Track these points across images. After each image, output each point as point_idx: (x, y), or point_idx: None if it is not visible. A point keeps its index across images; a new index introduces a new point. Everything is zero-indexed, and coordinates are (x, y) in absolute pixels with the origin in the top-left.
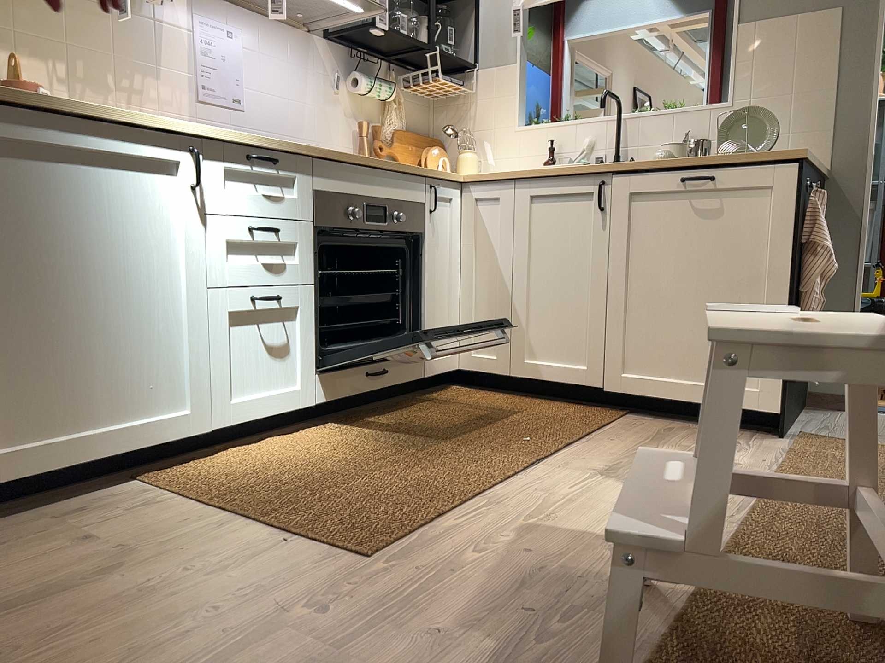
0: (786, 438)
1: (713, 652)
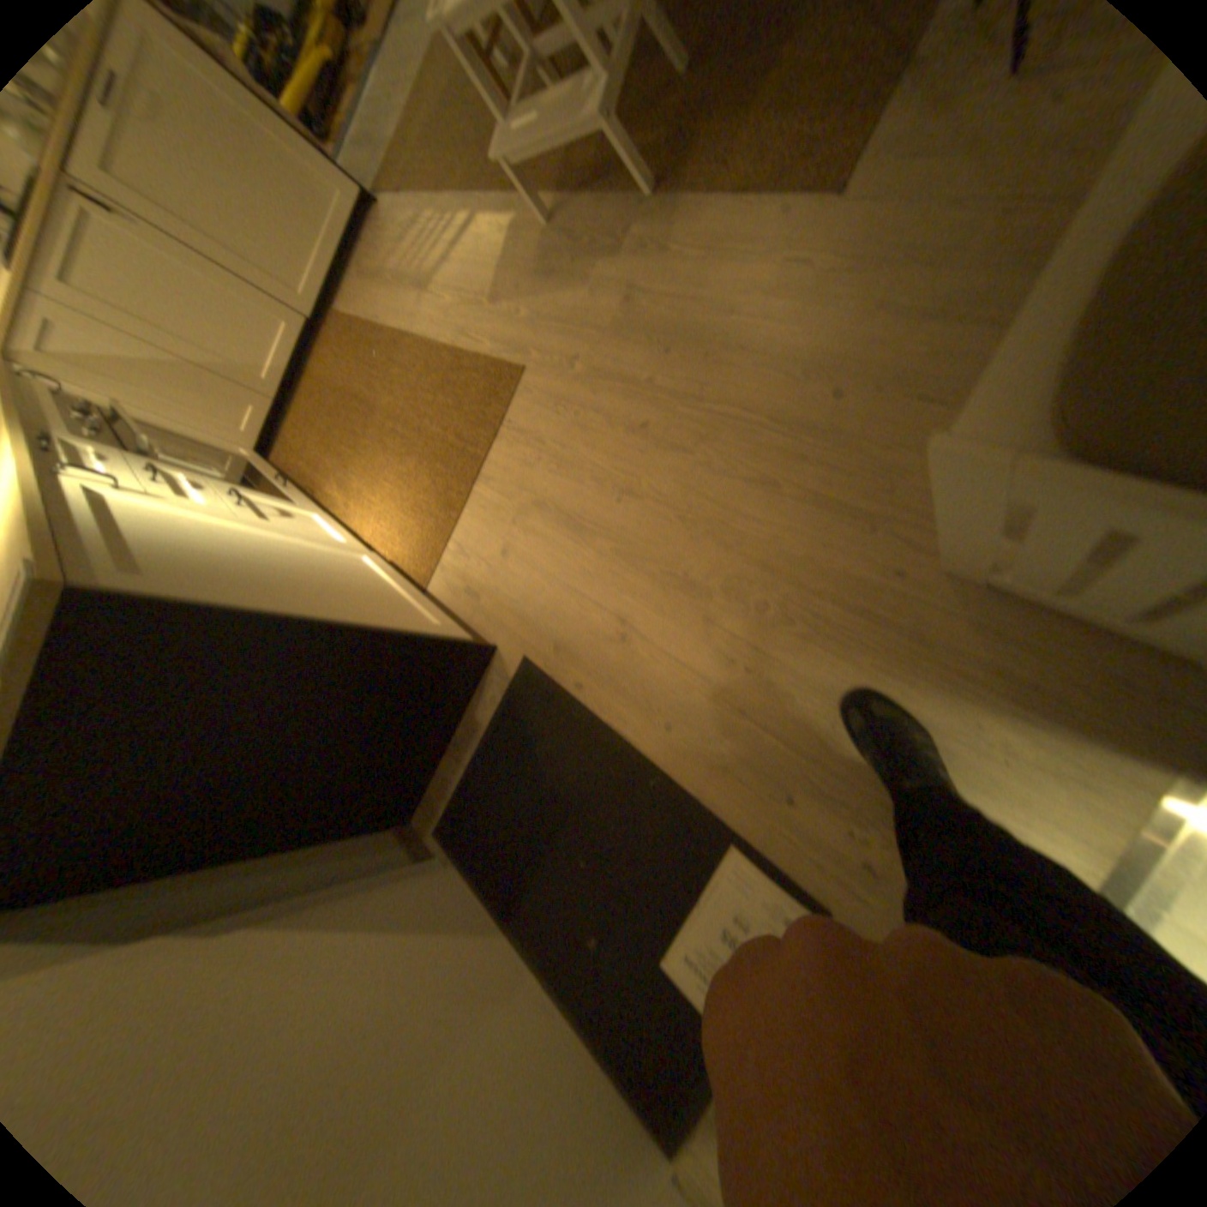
0: (380, 194)
1: (599, 164)
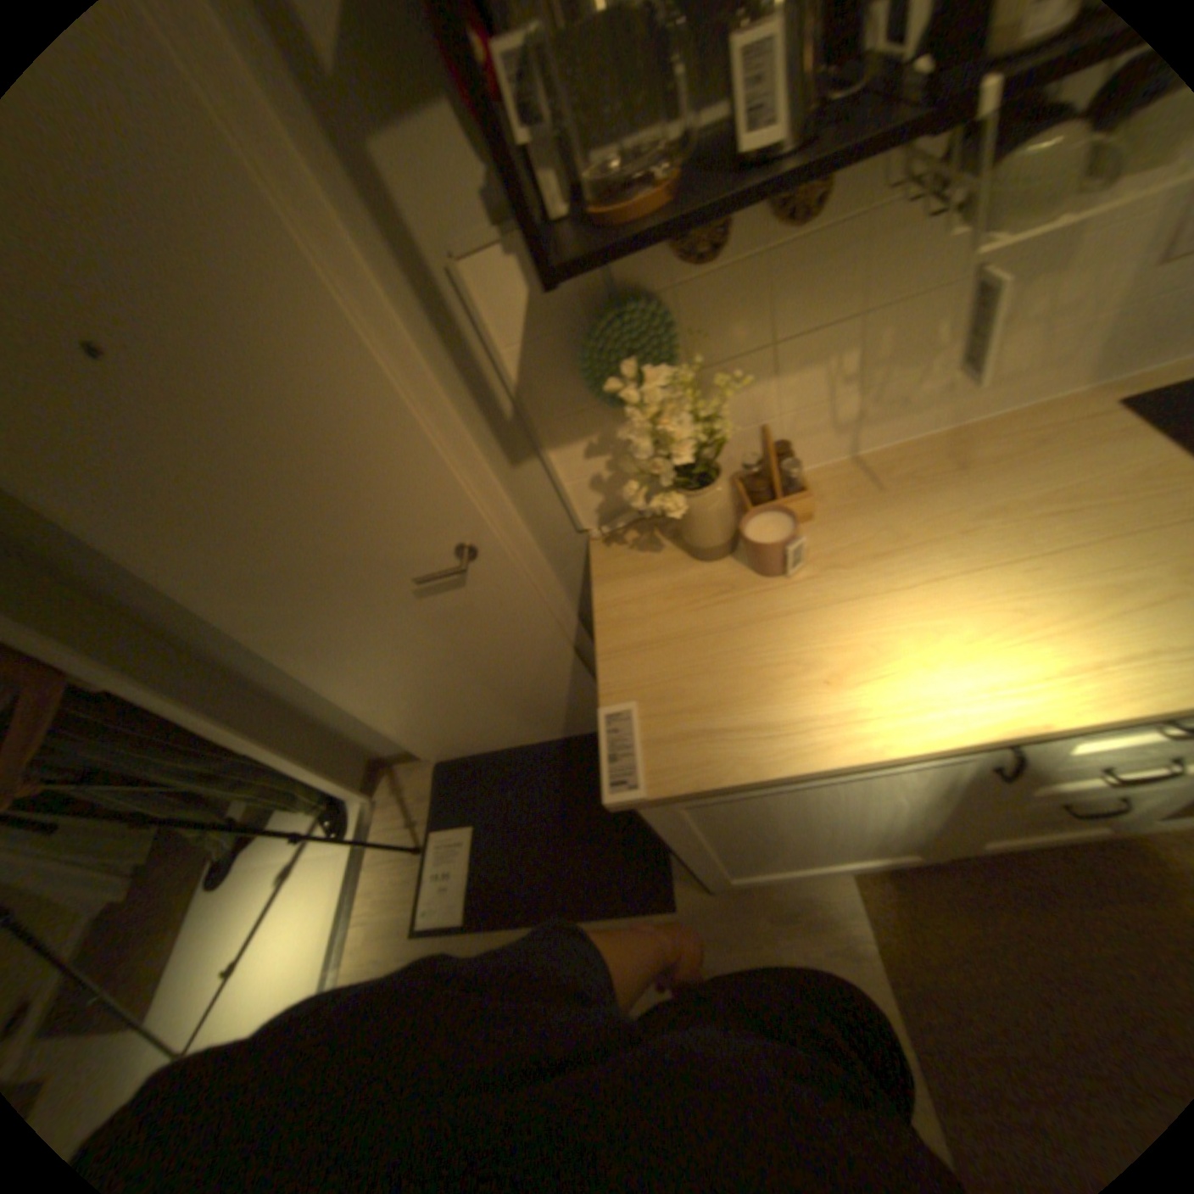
0: None
1: None
